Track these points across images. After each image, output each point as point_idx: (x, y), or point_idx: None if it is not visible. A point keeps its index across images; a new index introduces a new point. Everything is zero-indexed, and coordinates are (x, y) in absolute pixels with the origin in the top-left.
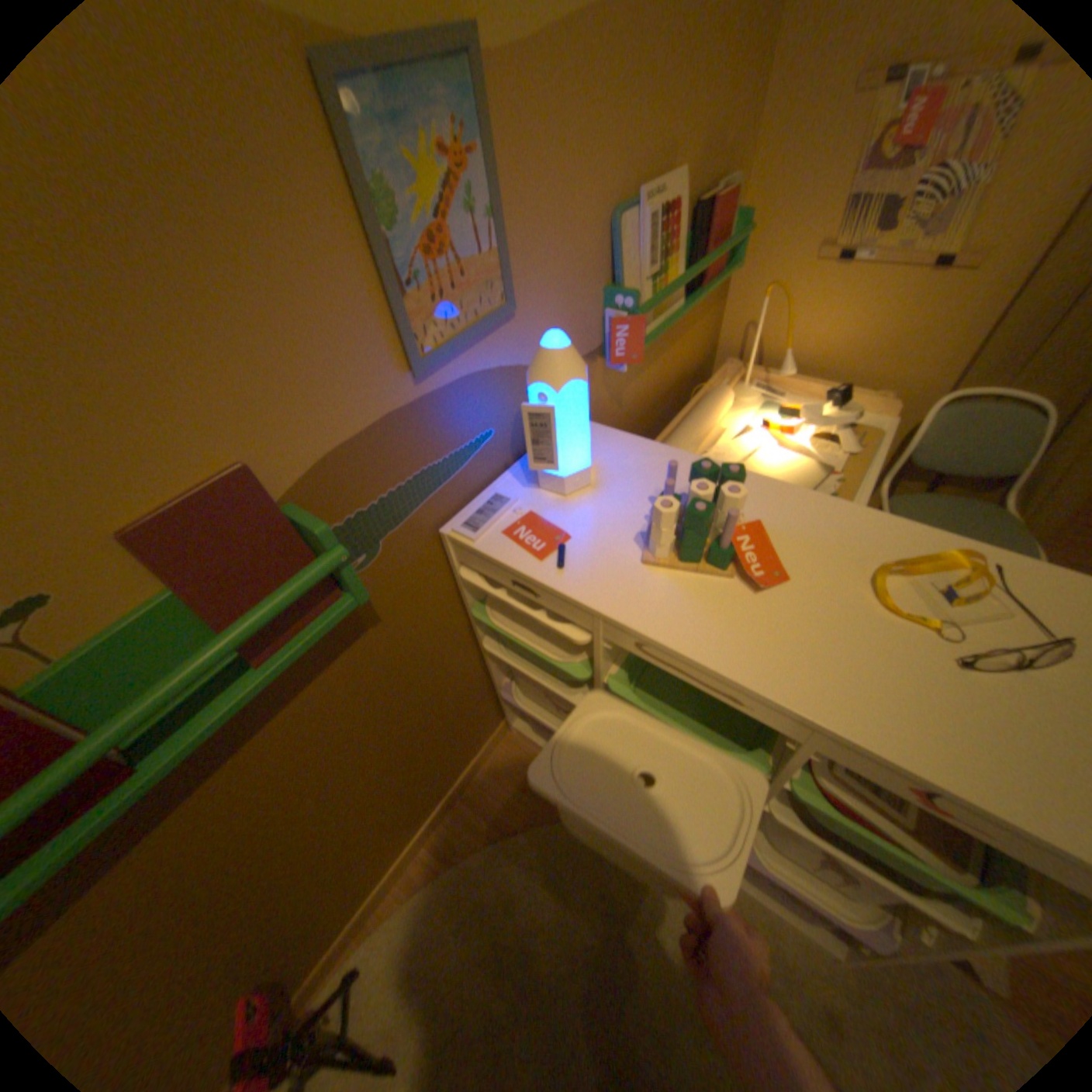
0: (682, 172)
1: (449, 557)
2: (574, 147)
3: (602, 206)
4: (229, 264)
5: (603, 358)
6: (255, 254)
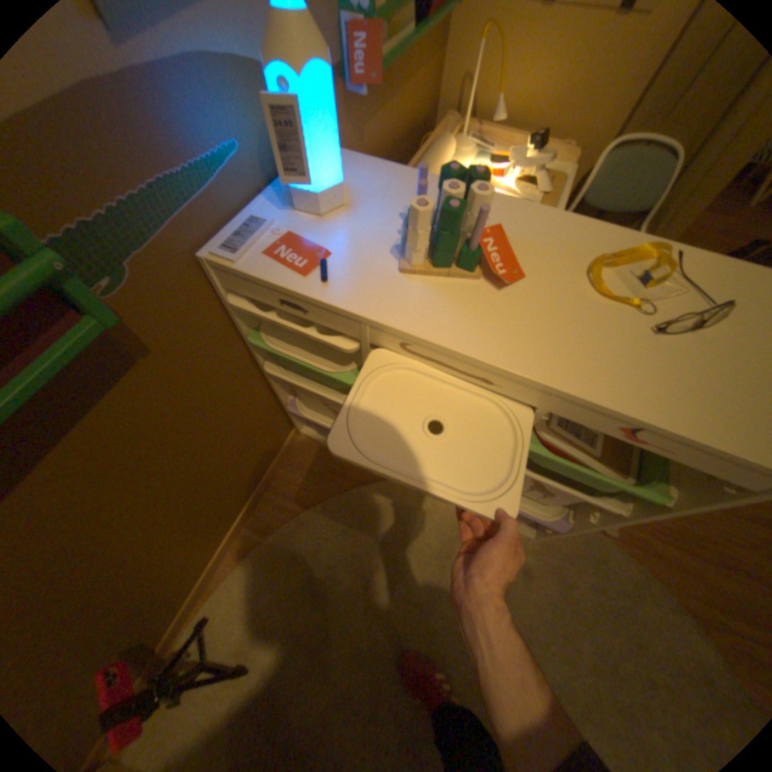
0: None
1: (213, 285)
2: None
3: None
4: None
5: (343, 80)
6: None
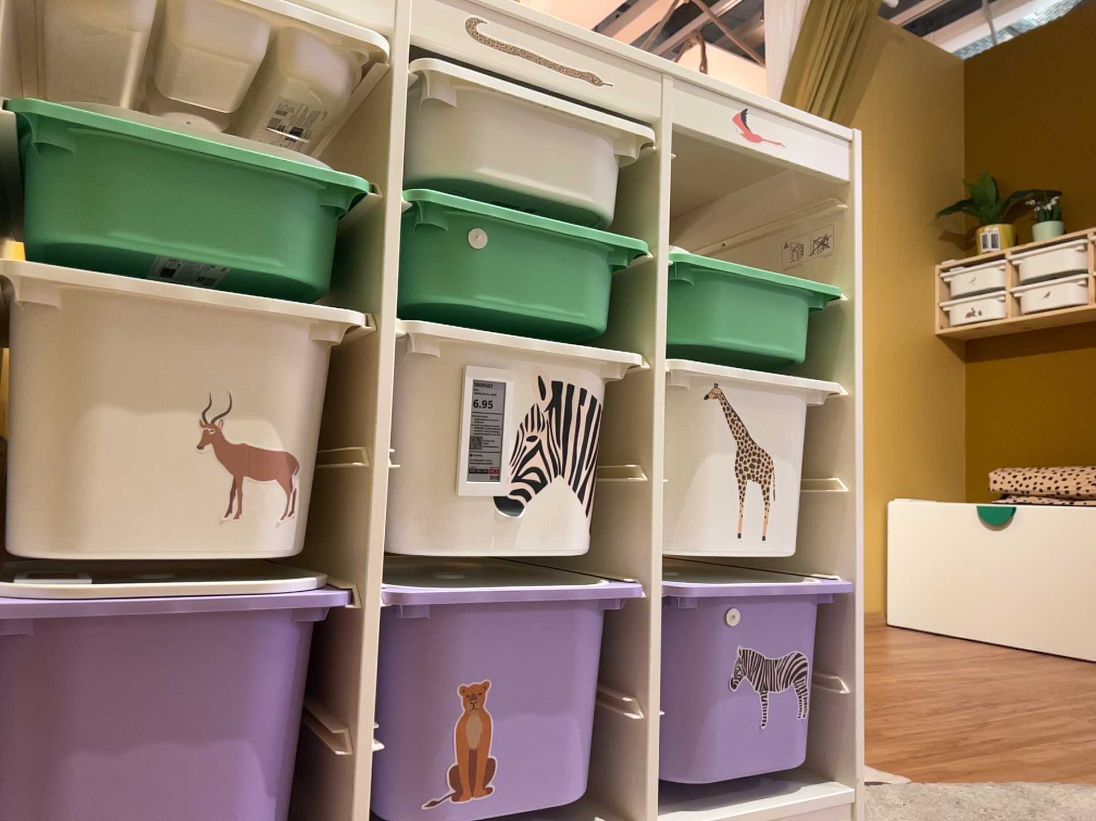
0: None
1: None
2: None
3: None
4: None
5: None
6: None
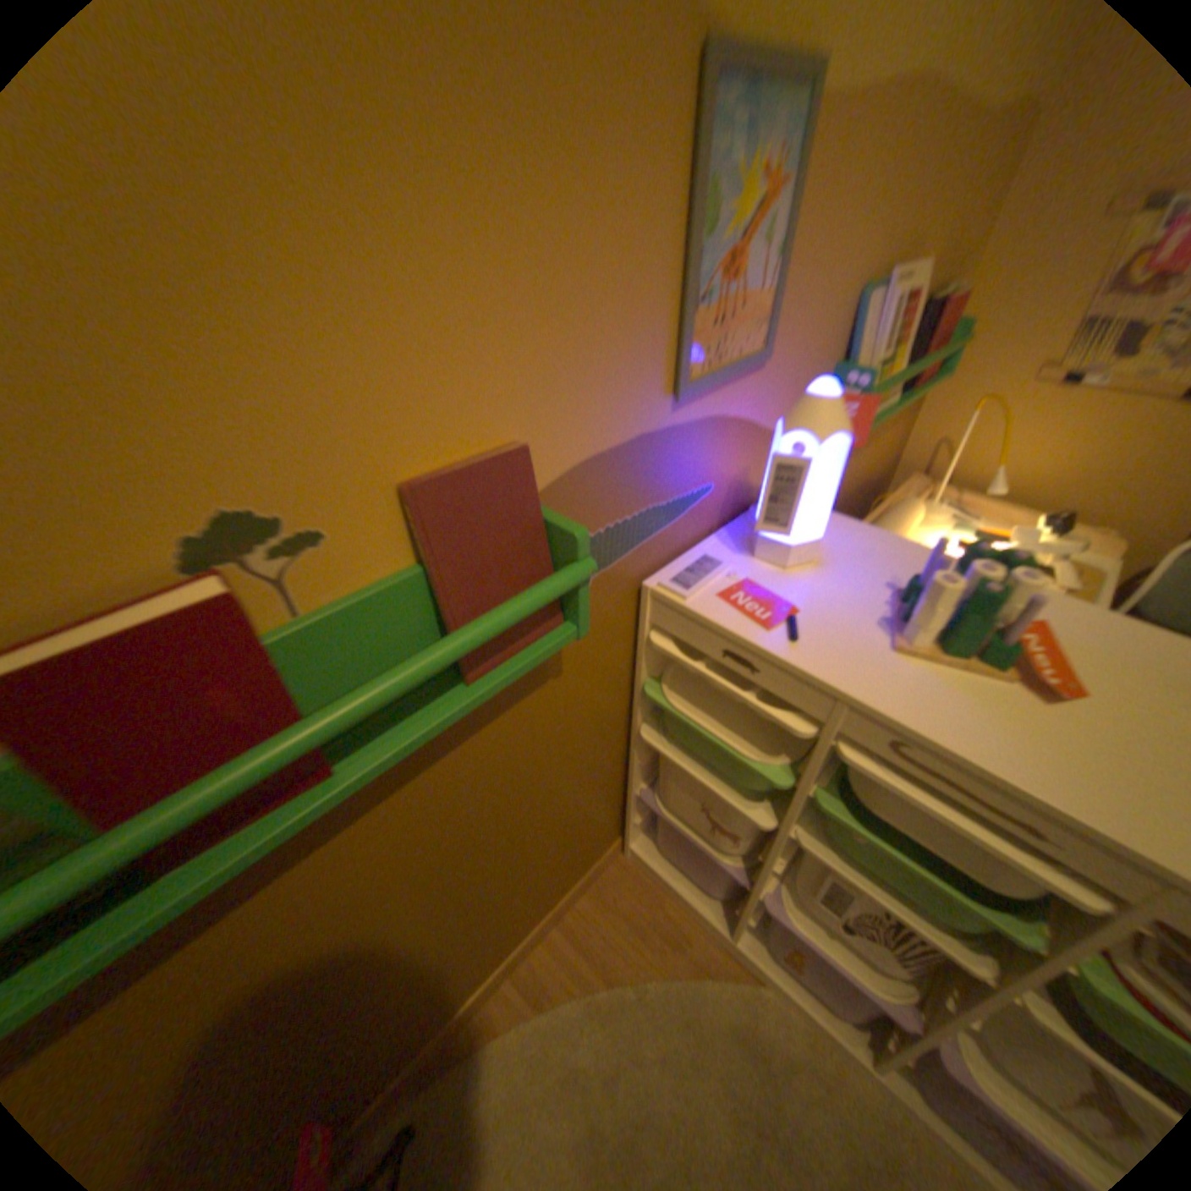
0: (928, 262)
1: (639, 618)
2: (857, 207)
3: (860, 276)
4: (582, 224)
5: None
6: (603, 221)
